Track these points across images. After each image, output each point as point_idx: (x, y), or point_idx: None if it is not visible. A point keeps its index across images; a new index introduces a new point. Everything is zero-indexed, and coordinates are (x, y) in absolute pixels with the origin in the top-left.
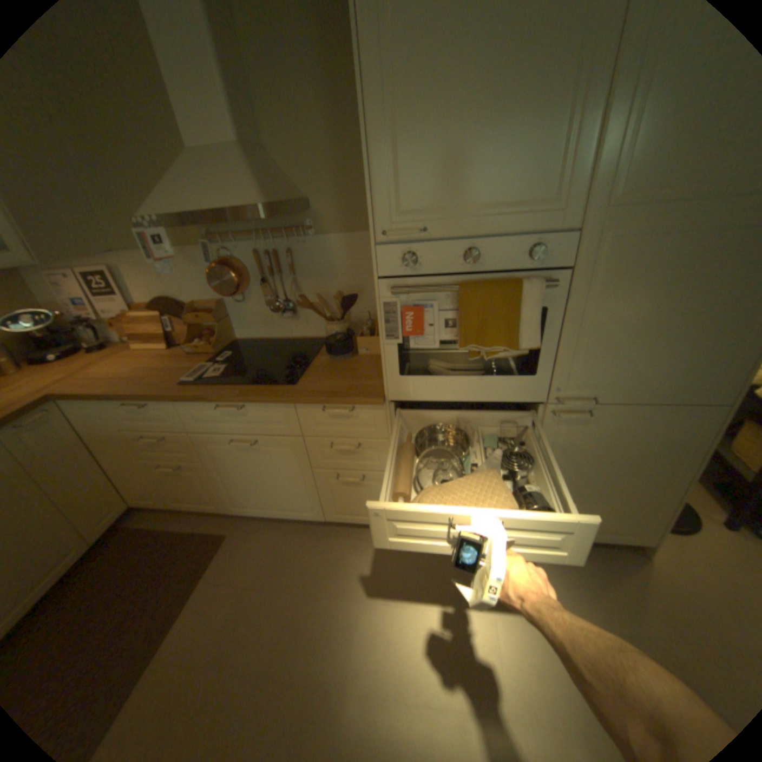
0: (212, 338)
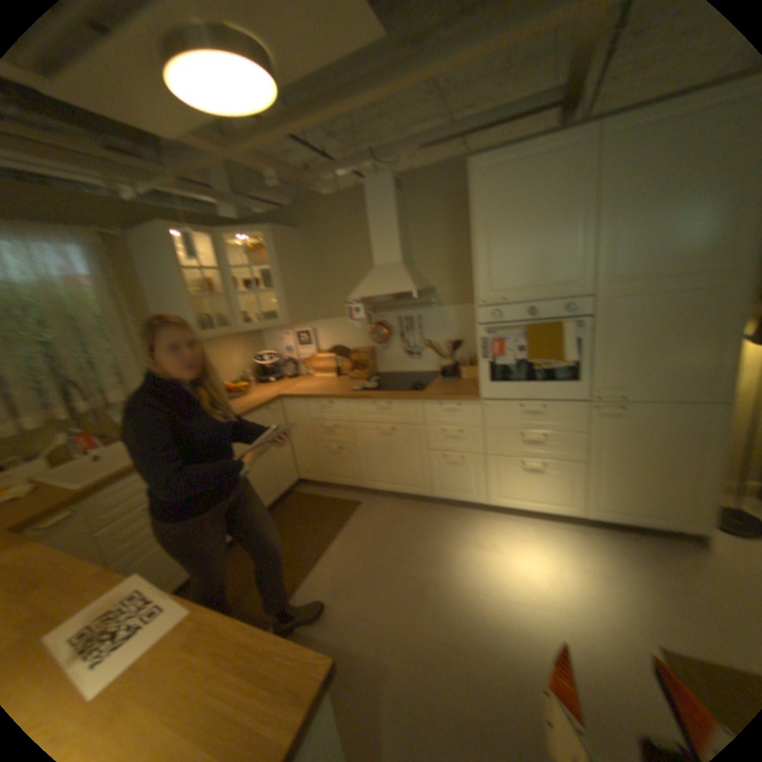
0: (367, 371)
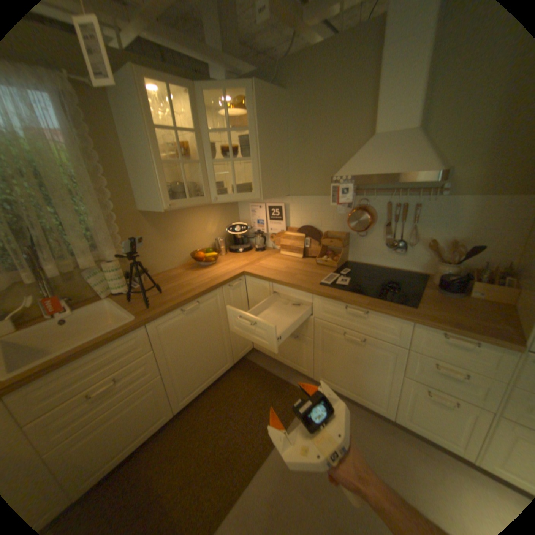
0: (336, 257)
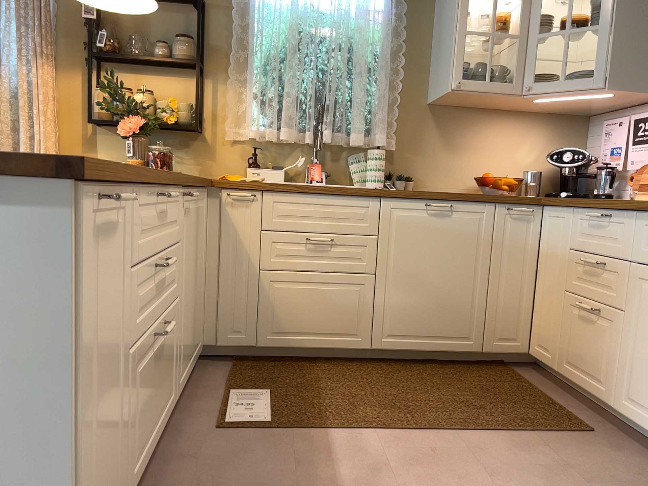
0: None
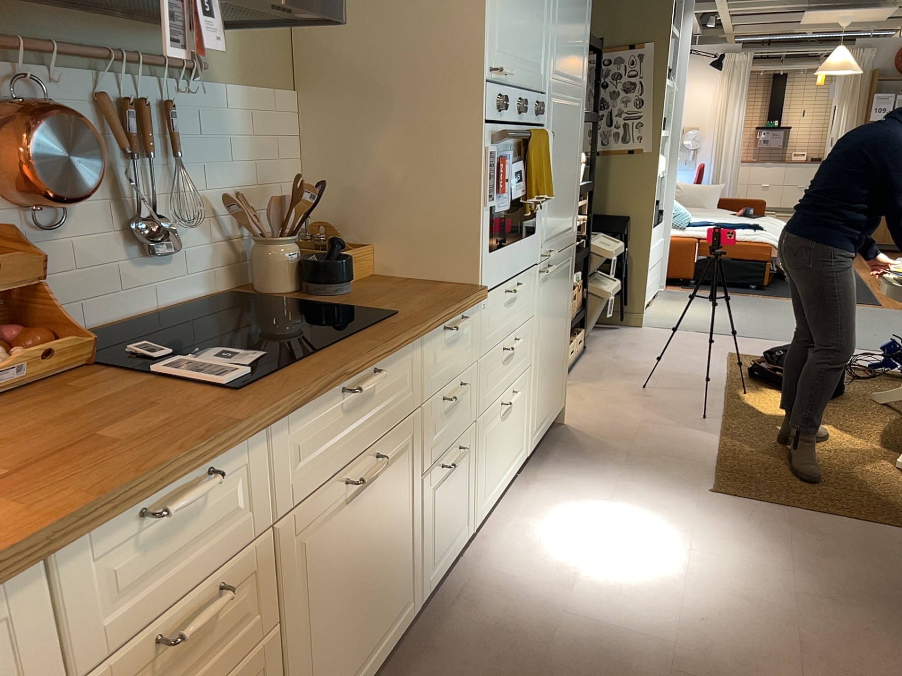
0: (29, 333)
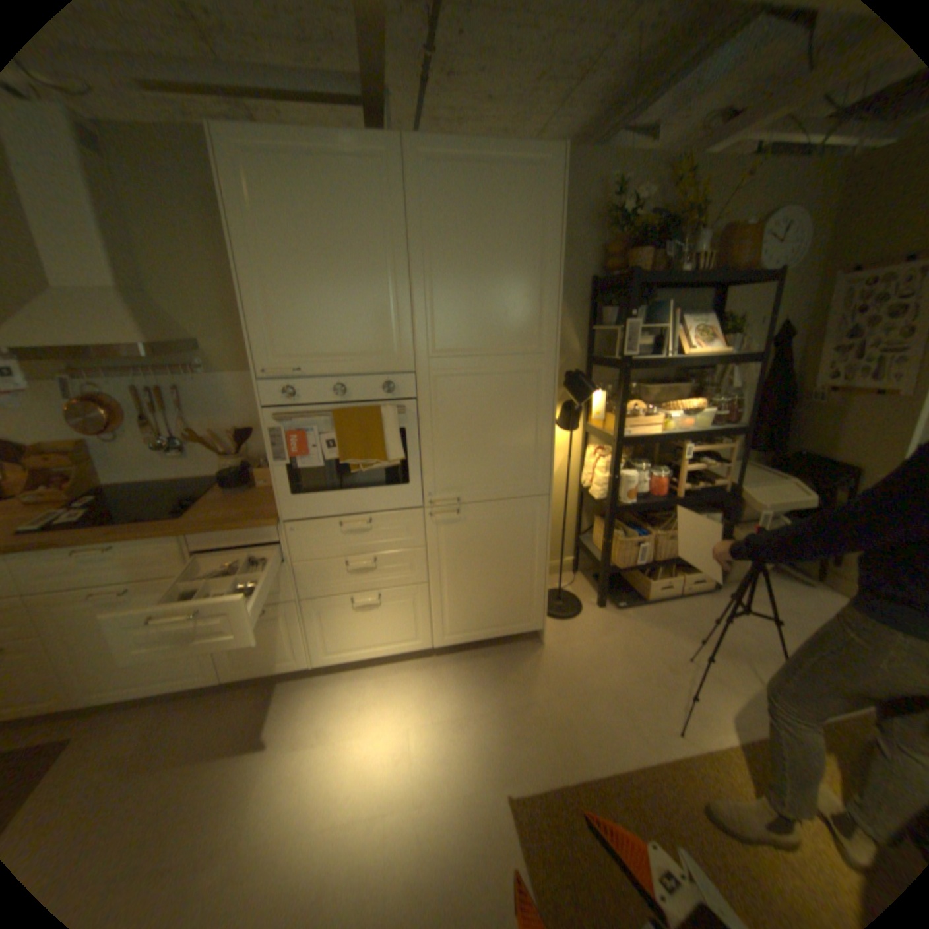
0: (65, 483)
